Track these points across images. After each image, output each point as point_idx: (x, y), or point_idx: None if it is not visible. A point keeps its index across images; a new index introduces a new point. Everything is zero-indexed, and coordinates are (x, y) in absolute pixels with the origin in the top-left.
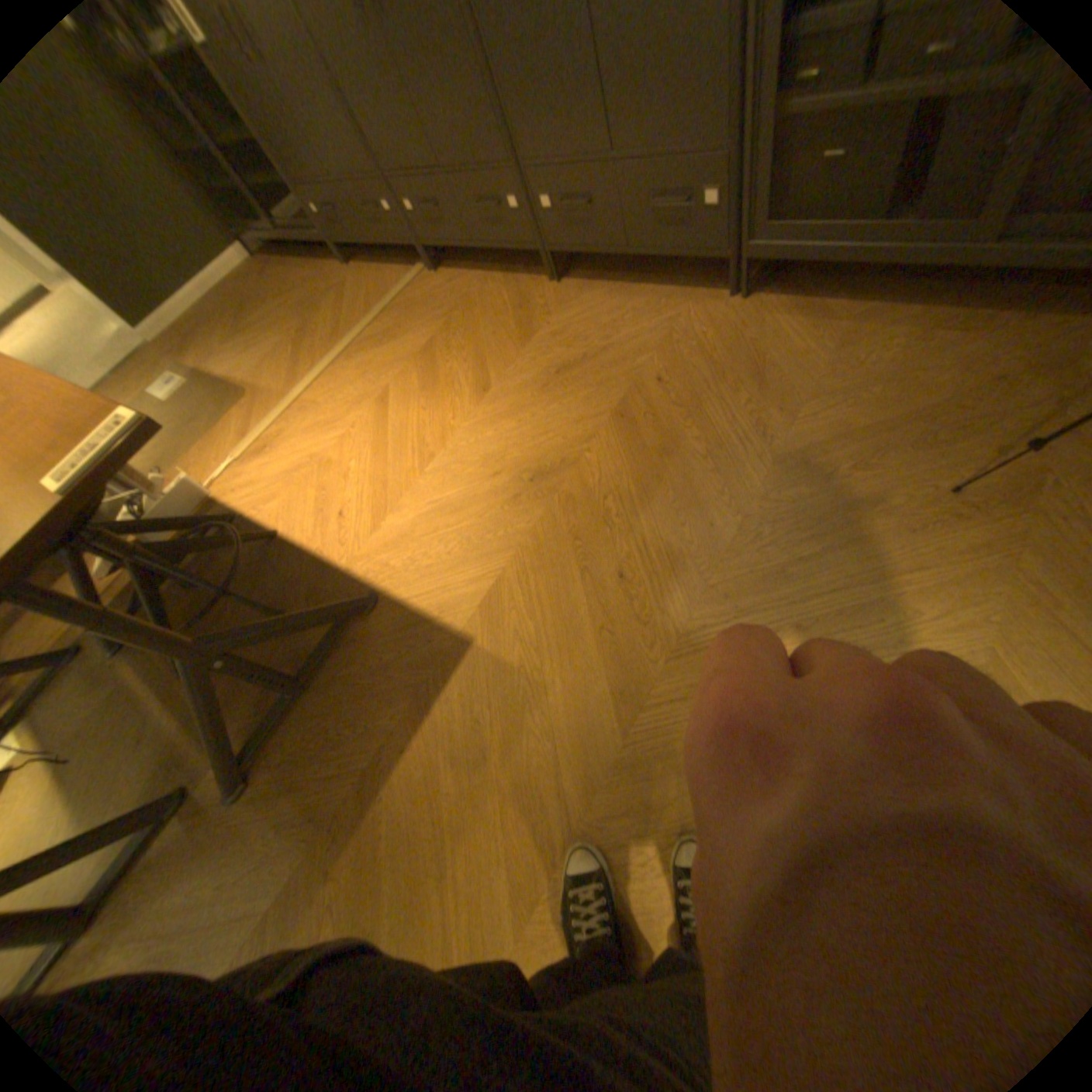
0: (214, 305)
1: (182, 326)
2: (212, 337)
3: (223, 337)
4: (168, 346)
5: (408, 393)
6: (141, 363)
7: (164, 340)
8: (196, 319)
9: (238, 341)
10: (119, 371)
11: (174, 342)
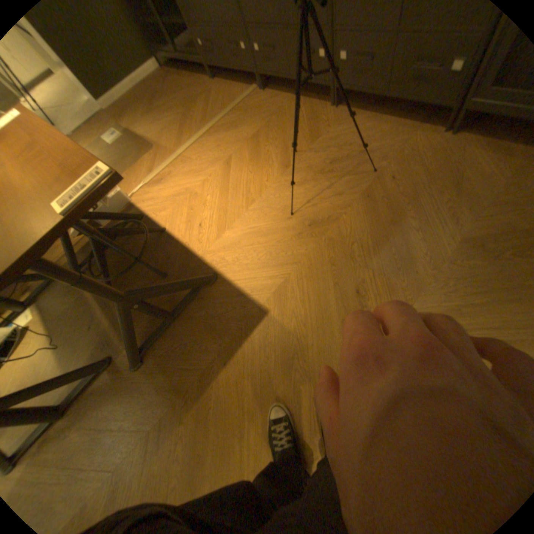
0: (139, 92)
1: (121, 102)
2: (137, 111)
3: (143, 111)
4: (114, 113)
5: (243, 160)
6: (99, 120)
7: (111, 108)
8: (129, 99)
9: (151, 115)
10: (88, 122)
11: (117, 110)
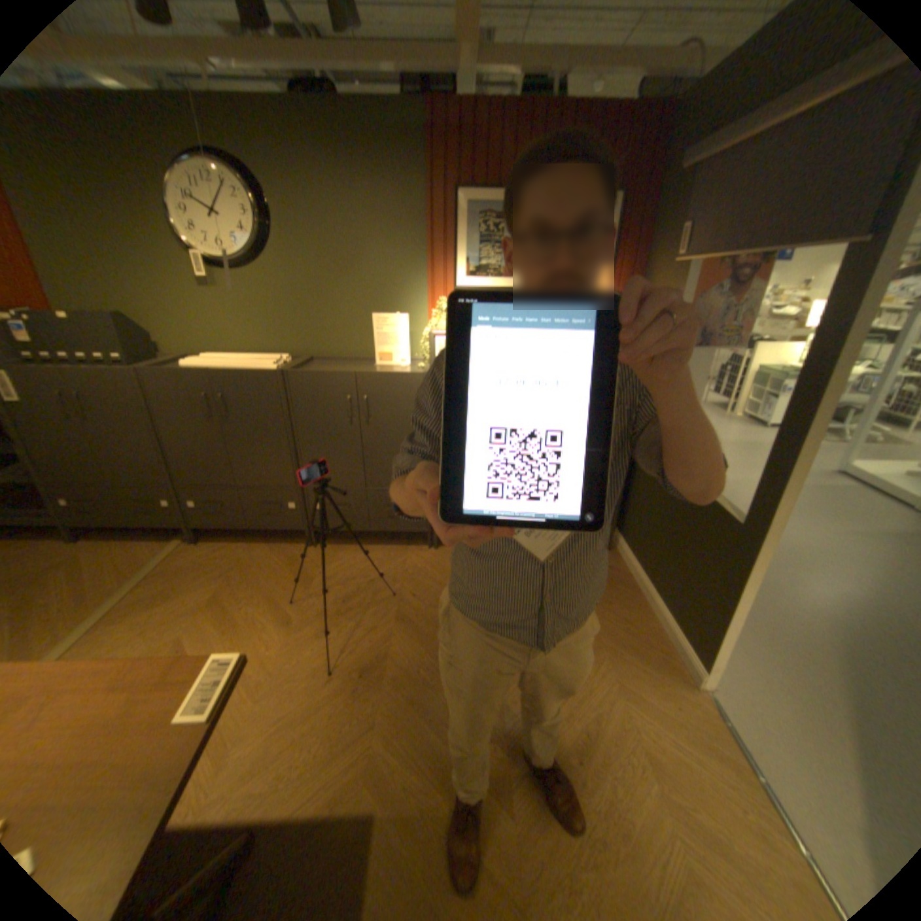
0: None
1: None
2: None
3: None
4: None
5: (208, 639)
6: None
7: None
8: None
9: None
10: None
11: None
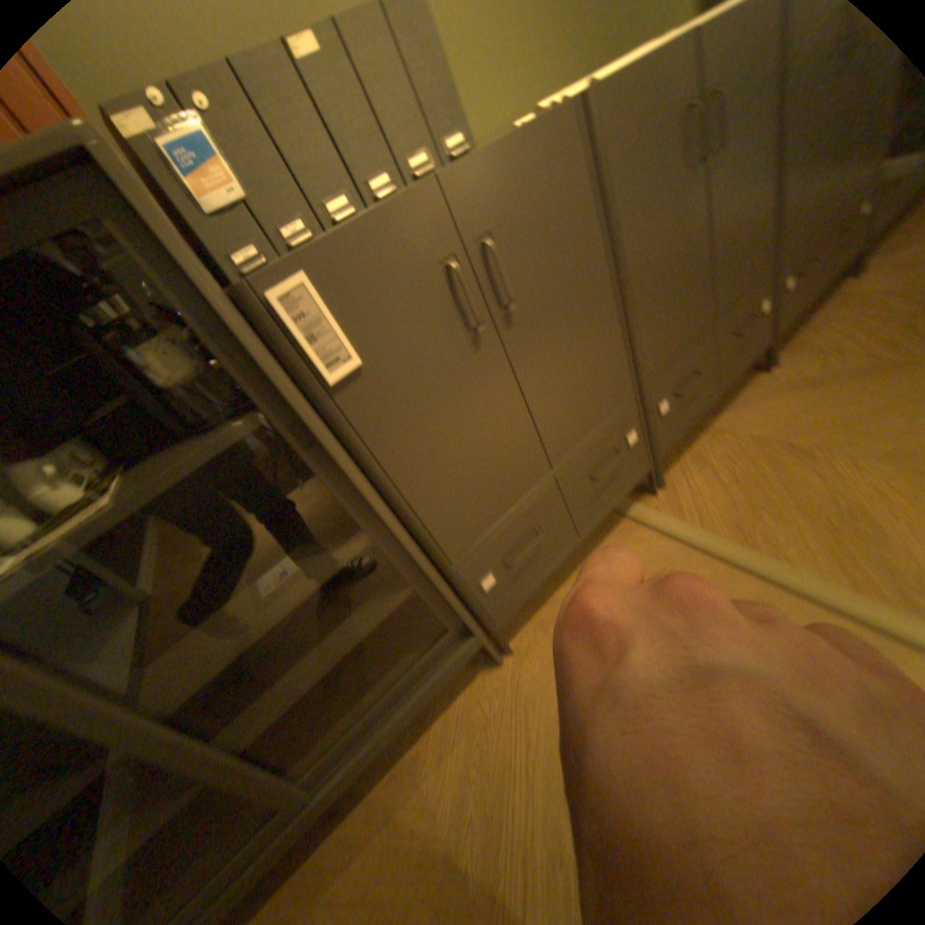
0: None
1: None
2: None
3: None
4: None
5: None
6: None
7: None
8: None
9: None
10: None
11: None
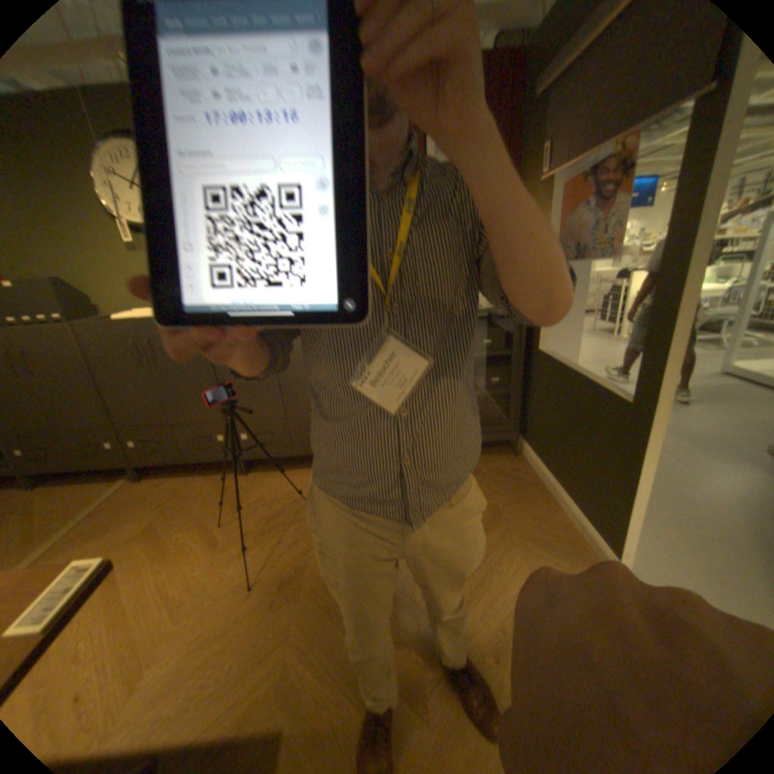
0: None
1: None
2: None
3: None
4: None
5: (139, 565)
6: None
7: None
8: None
9: None
10: None
11: None
